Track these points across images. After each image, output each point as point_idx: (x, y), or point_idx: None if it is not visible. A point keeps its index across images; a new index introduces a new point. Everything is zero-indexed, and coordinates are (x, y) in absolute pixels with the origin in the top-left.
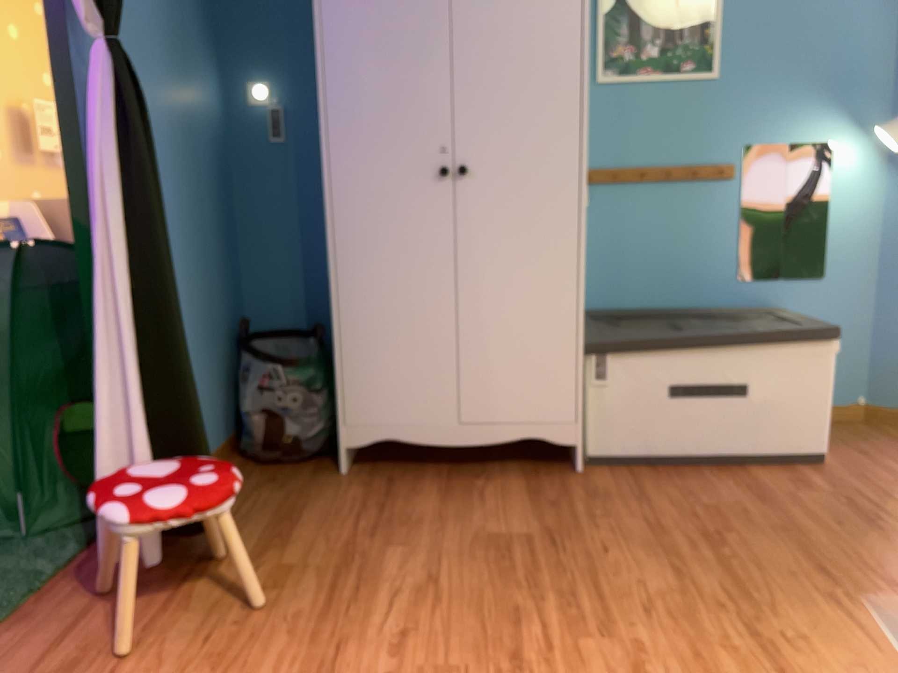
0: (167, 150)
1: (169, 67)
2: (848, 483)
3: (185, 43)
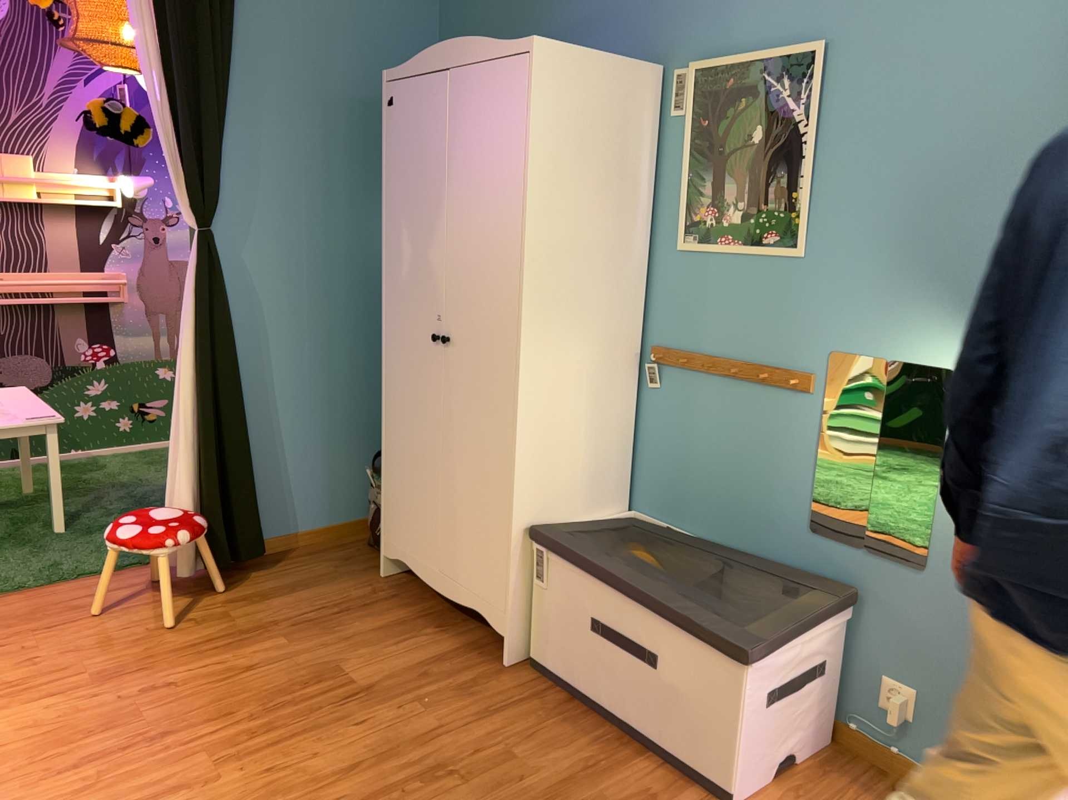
0: (315, 288)
1: (331, 225)
2: None
3: (363, 200)
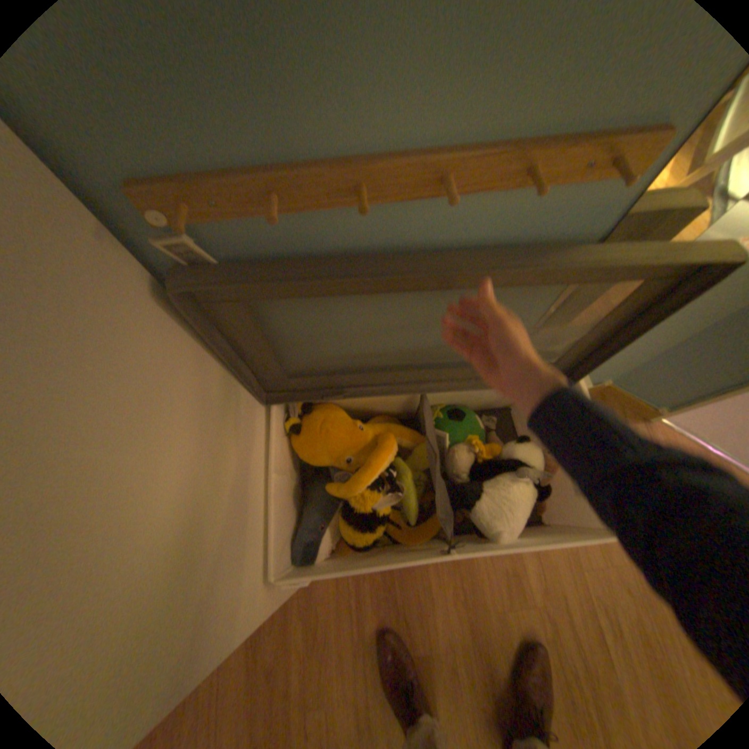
0: None
1: None
2: (557, 574)
3: None
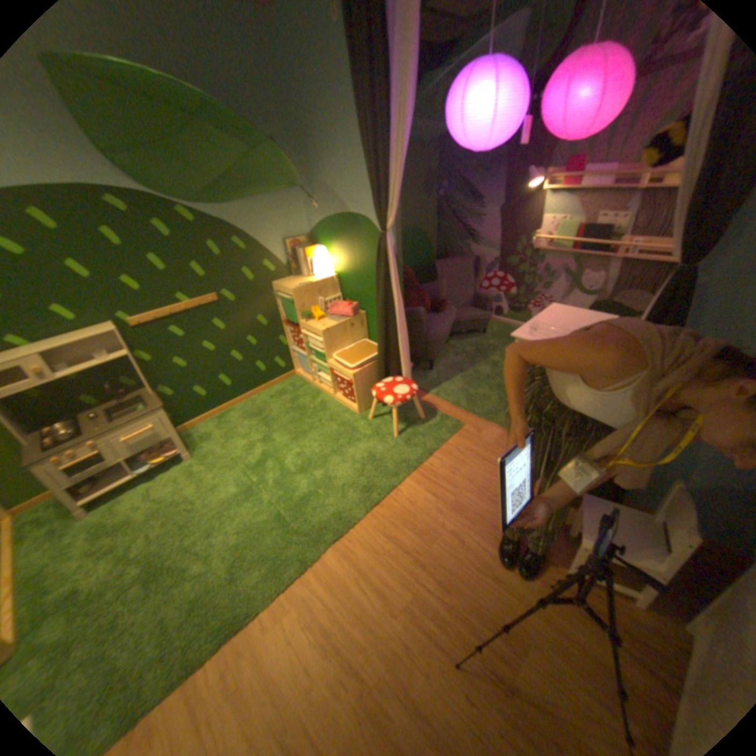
0: None
1: None
2: None
3: None
